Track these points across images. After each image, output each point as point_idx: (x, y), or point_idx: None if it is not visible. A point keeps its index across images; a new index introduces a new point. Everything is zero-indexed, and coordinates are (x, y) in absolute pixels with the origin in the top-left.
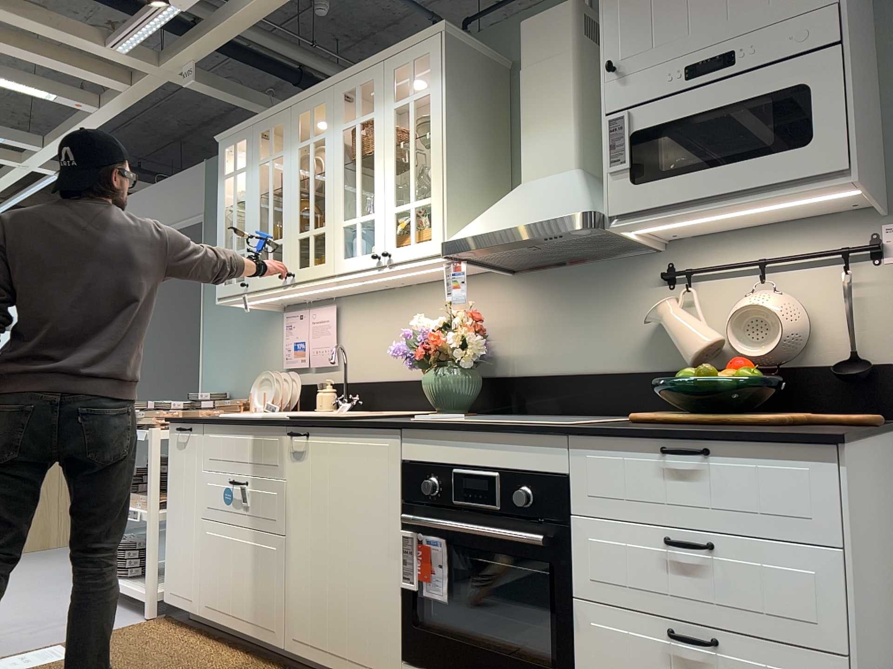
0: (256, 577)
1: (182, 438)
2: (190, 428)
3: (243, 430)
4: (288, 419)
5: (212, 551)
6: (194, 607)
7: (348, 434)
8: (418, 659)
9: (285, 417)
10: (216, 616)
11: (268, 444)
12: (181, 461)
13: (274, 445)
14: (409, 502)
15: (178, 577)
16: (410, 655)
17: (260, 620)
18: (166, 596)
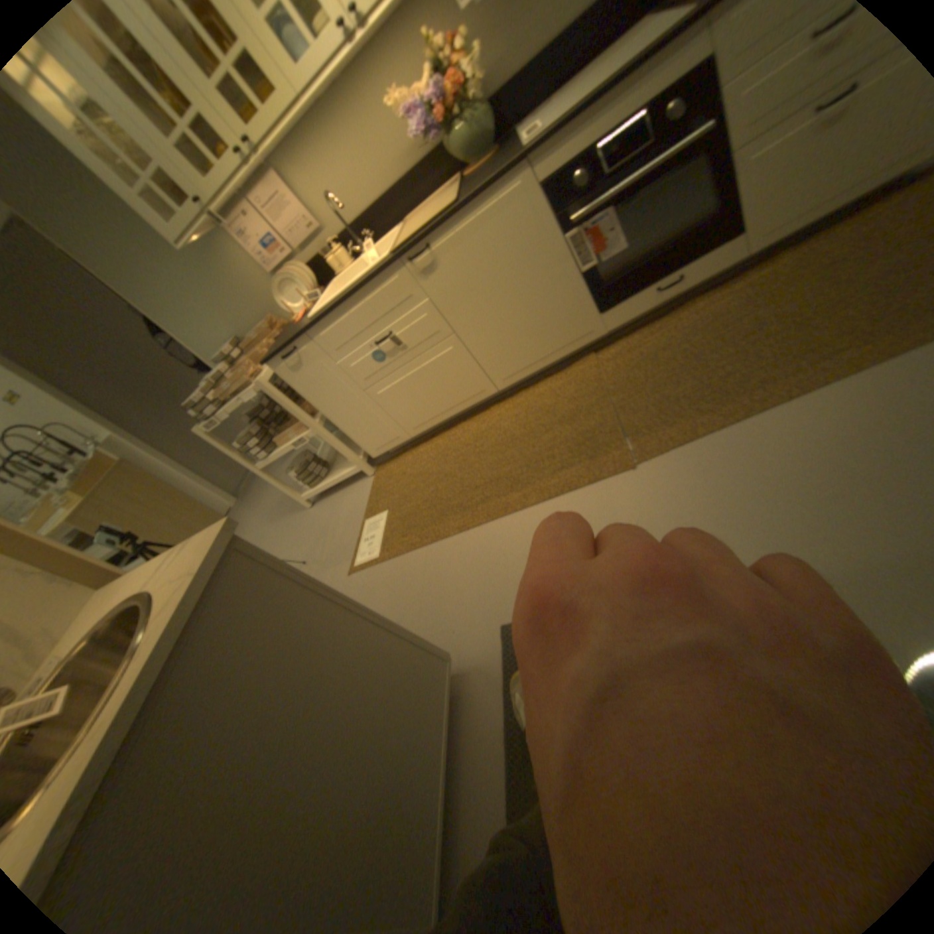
0: (446, 376)
1: (293, 362)
2: (294, 347)
3: (354, 300)
4: (389, 254)
5: (394, 398)
6: (404, 437)
7: (471, 207)
8: (613, 300)
9: (384, 257)
10: (428, 424)
11: (391, 286)
12: (308, 376)
13: (397, 282)
14: (562, 208)
15: (375, 437)
16: (605, 304)
17: (468, 393)
18: (374, 454)
